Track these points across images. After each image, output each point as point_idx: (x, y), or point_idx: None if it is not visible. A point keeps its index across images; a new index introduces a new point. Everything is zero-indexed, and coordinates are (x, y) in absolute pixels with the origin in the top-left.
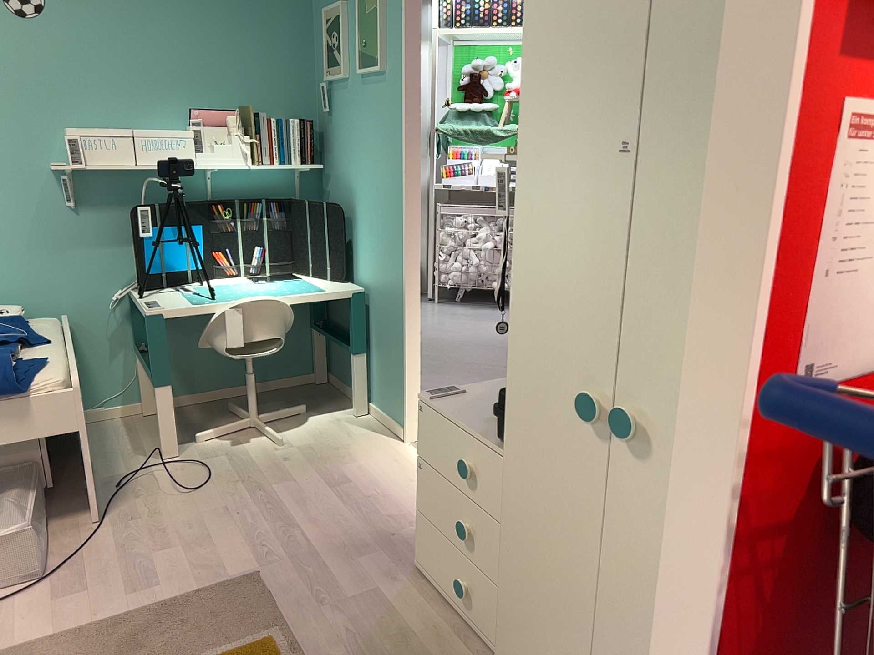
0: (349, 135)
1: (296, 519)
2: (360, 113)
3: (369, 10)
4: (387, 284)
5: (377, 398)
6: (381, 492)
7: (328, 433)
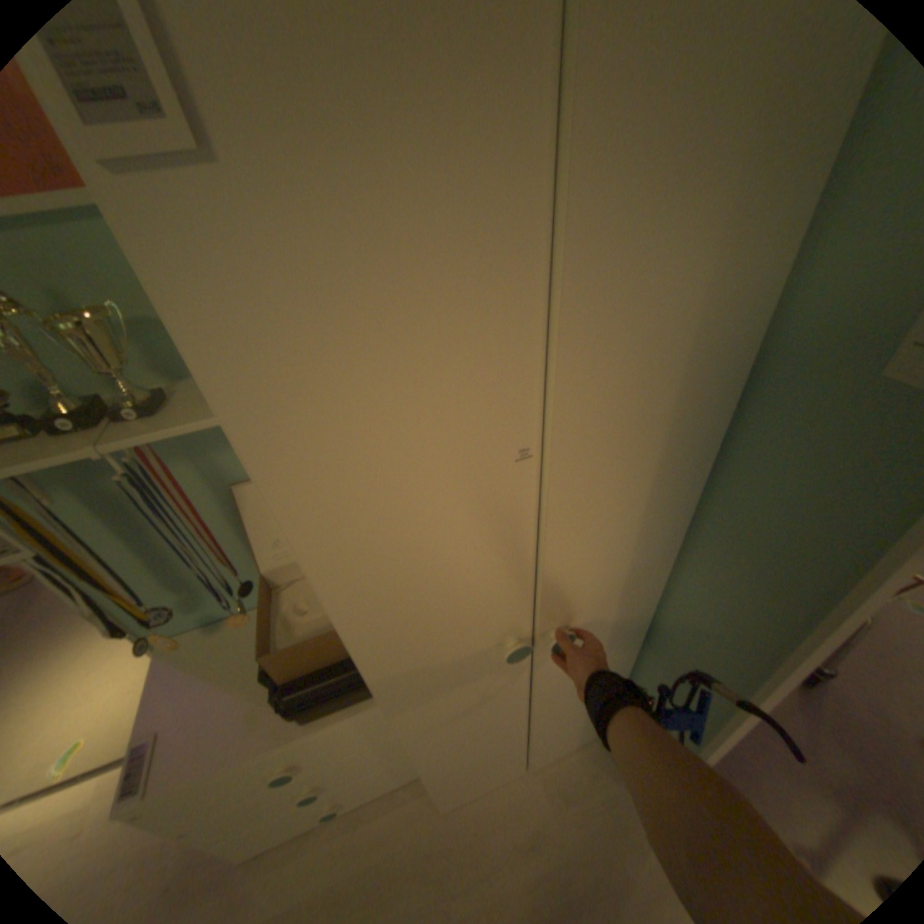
0: None
1: None
2: None
3: None
4: None
5: None
6: None
7: None
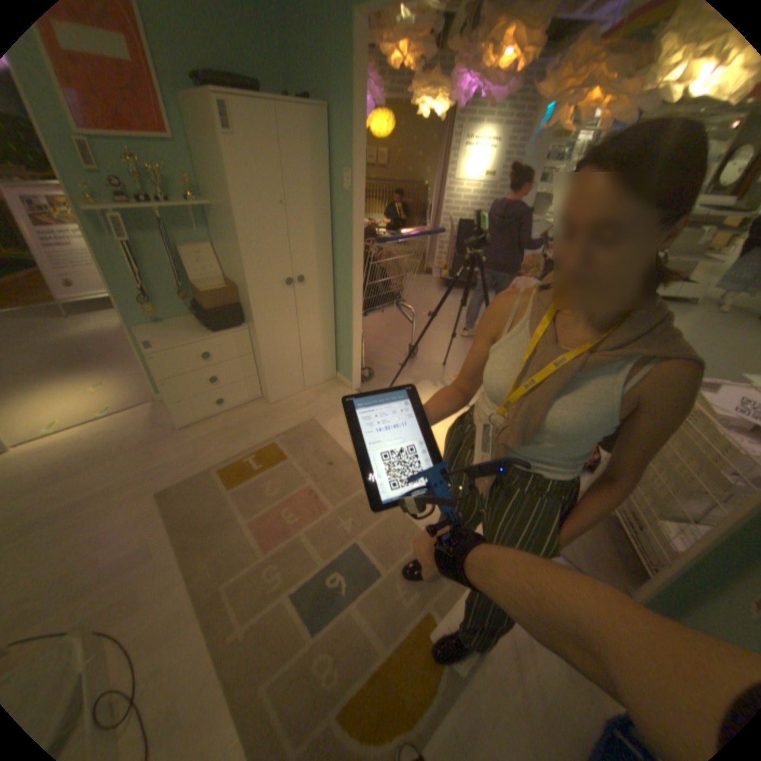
0: None
1: (95, 491)
2: None
3: None
4: None
5: None
6: (83, 453)
7: None
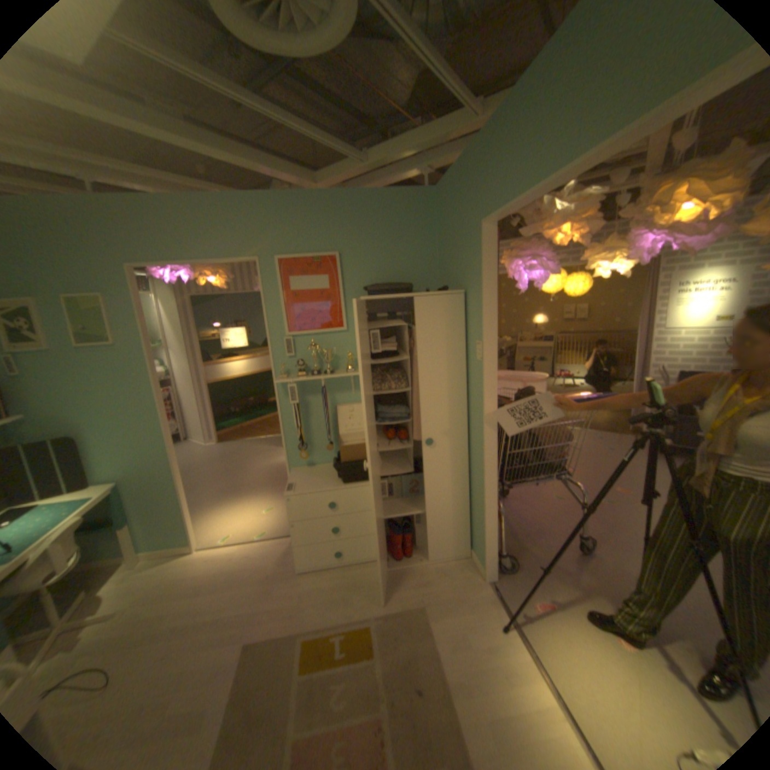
0: (59, 388)
1: (212, 619)
2: (78, 372)
3: (85, 307)
4: (146, 471)
5: (146, 547)
6: (227, 575)
7: (132, 587)
